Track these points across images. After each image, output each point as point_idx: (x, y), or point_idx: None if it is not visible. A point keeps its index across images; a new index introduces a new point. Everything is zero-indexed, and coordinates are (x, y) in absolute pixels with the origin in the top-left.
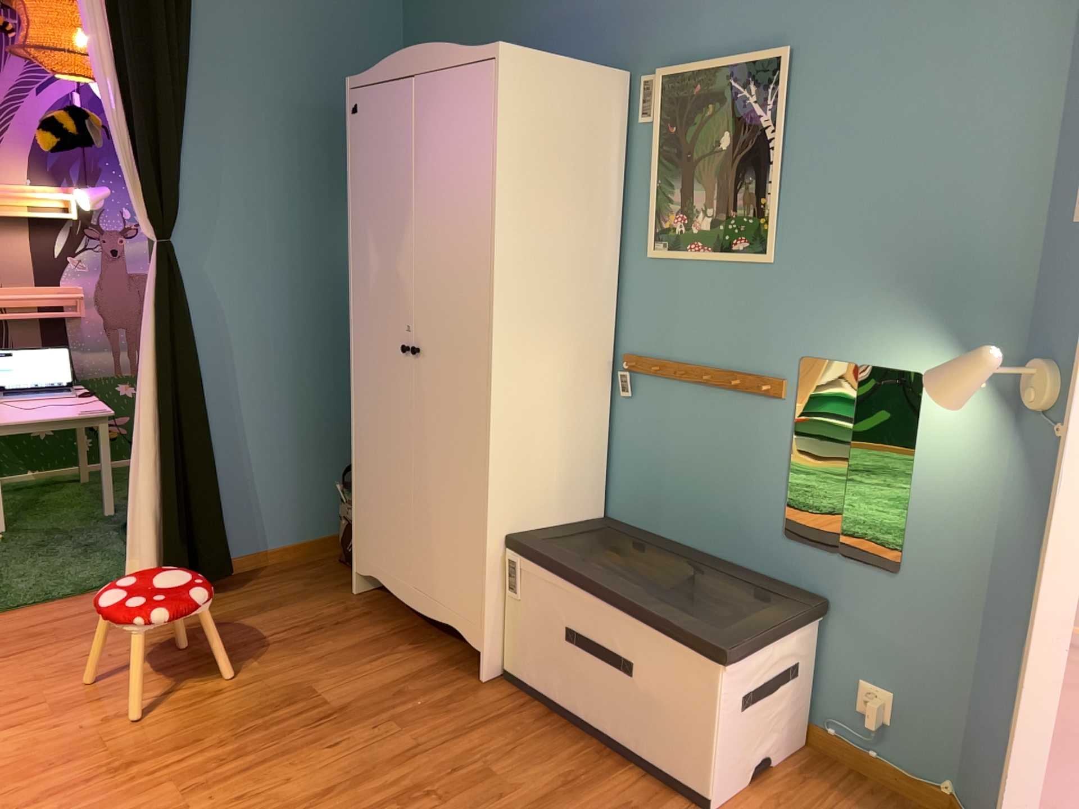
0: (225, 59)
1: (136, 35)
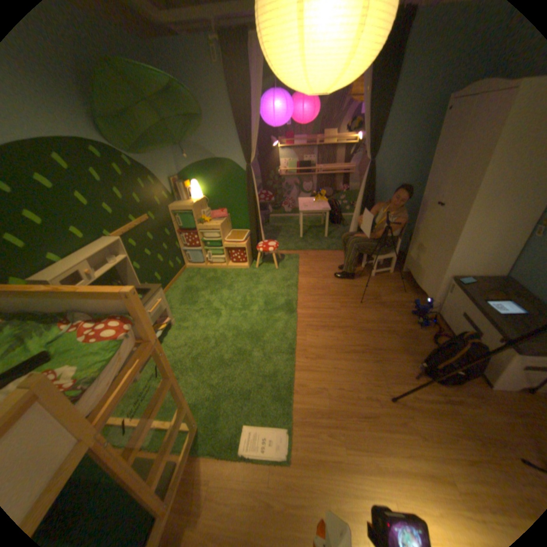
0: (407, 91)
1: (377, 92)
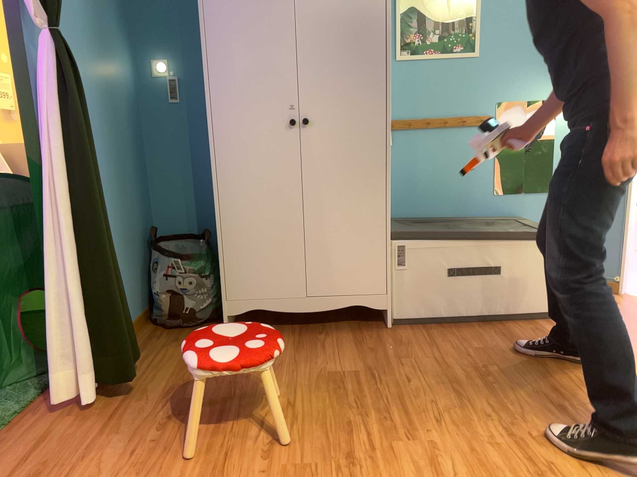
0: None
1: None
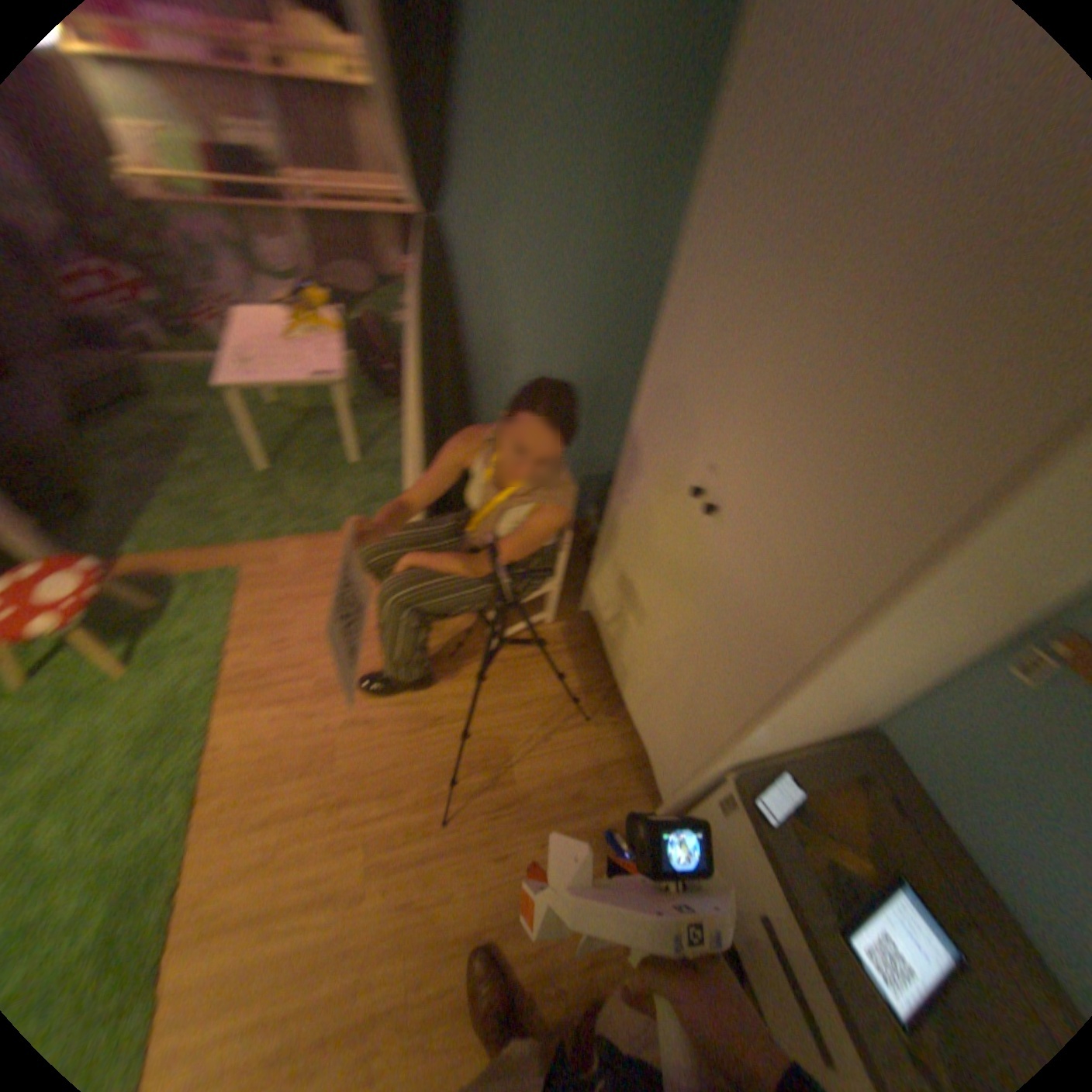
0: None
1: None
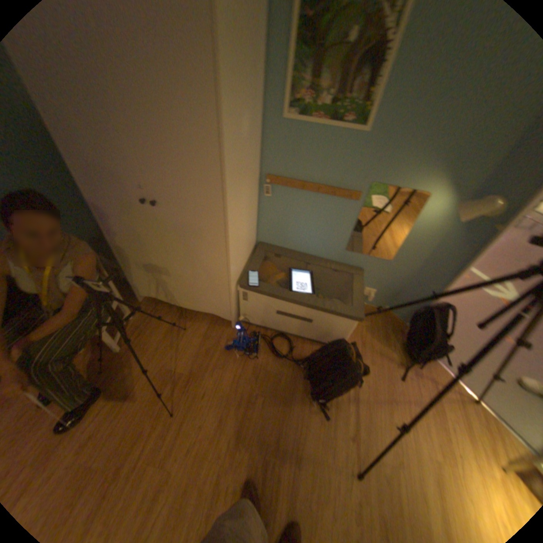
0: None
1: None
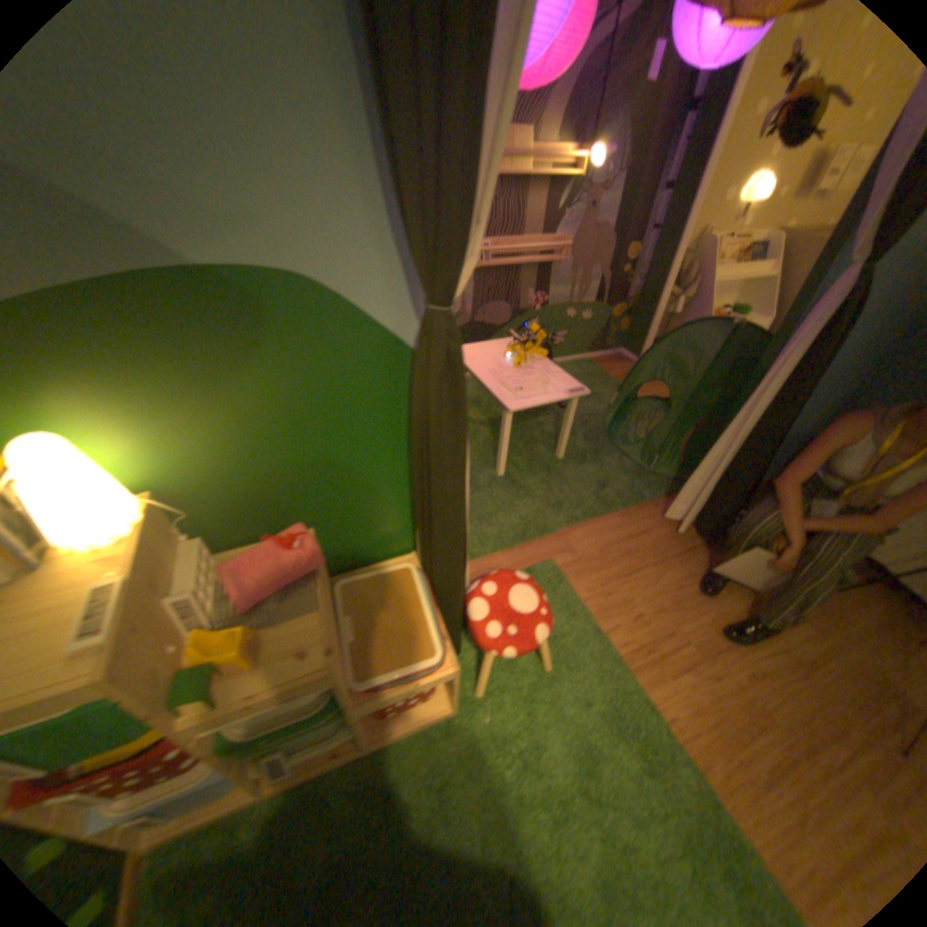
0: None
1: None
